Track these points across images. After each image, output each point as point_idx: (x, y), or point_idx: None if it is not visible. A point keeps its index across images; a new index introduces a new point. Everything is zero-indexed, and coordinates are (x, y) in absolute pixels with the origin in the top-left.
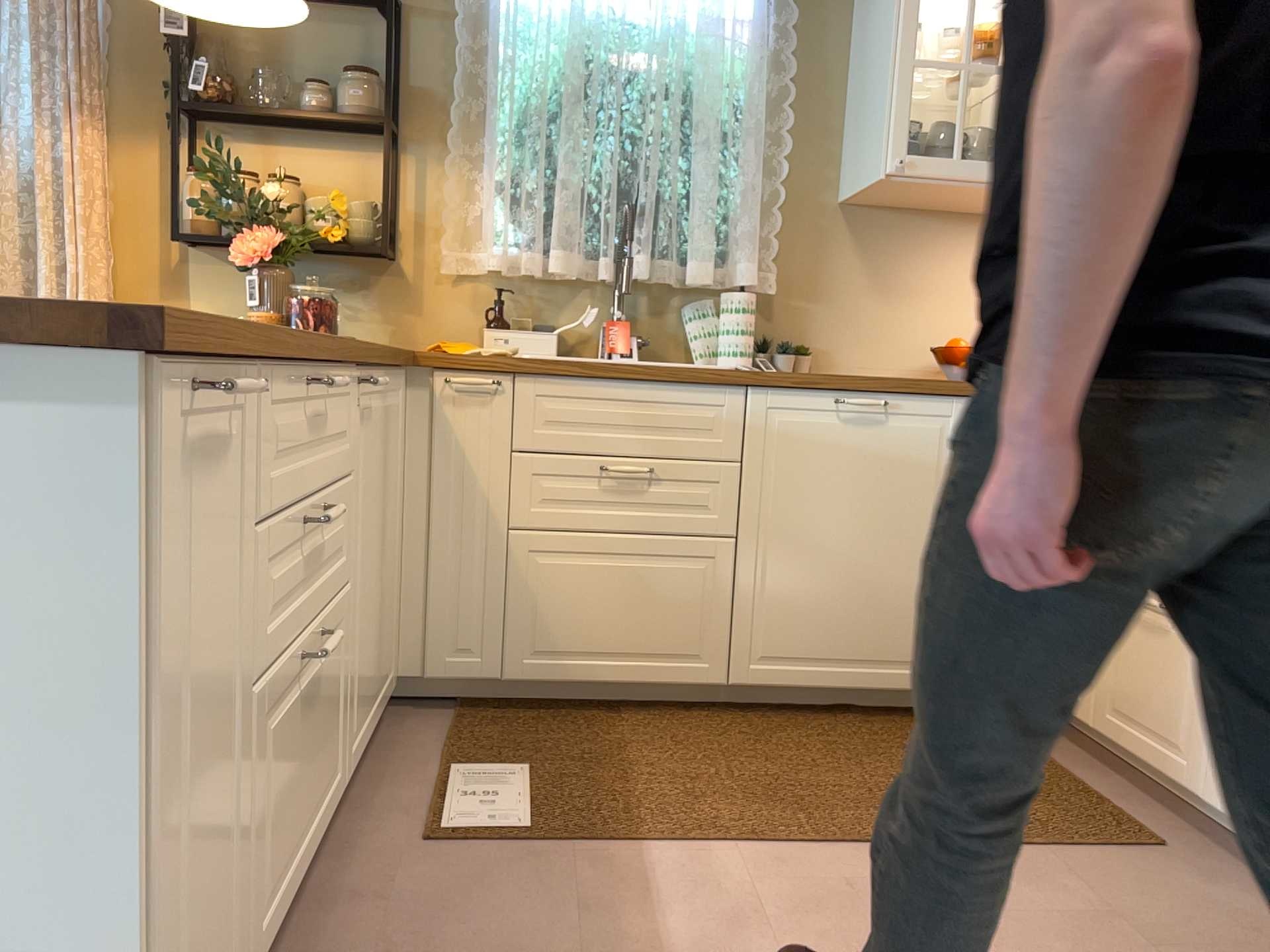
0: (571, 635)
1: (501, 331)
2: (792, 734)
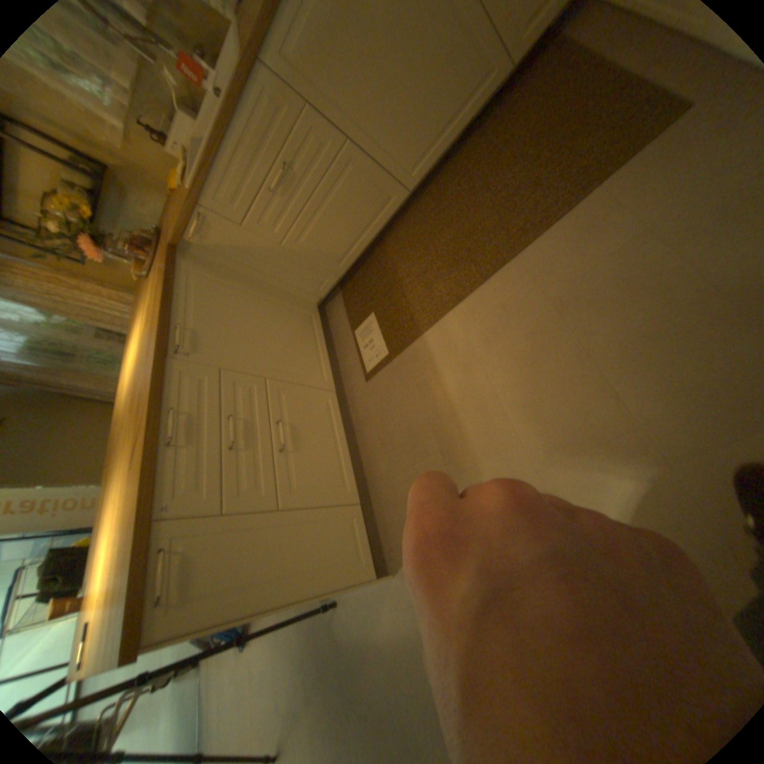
0: (342, 245)
1: (170, 144)
2: (452, 186)
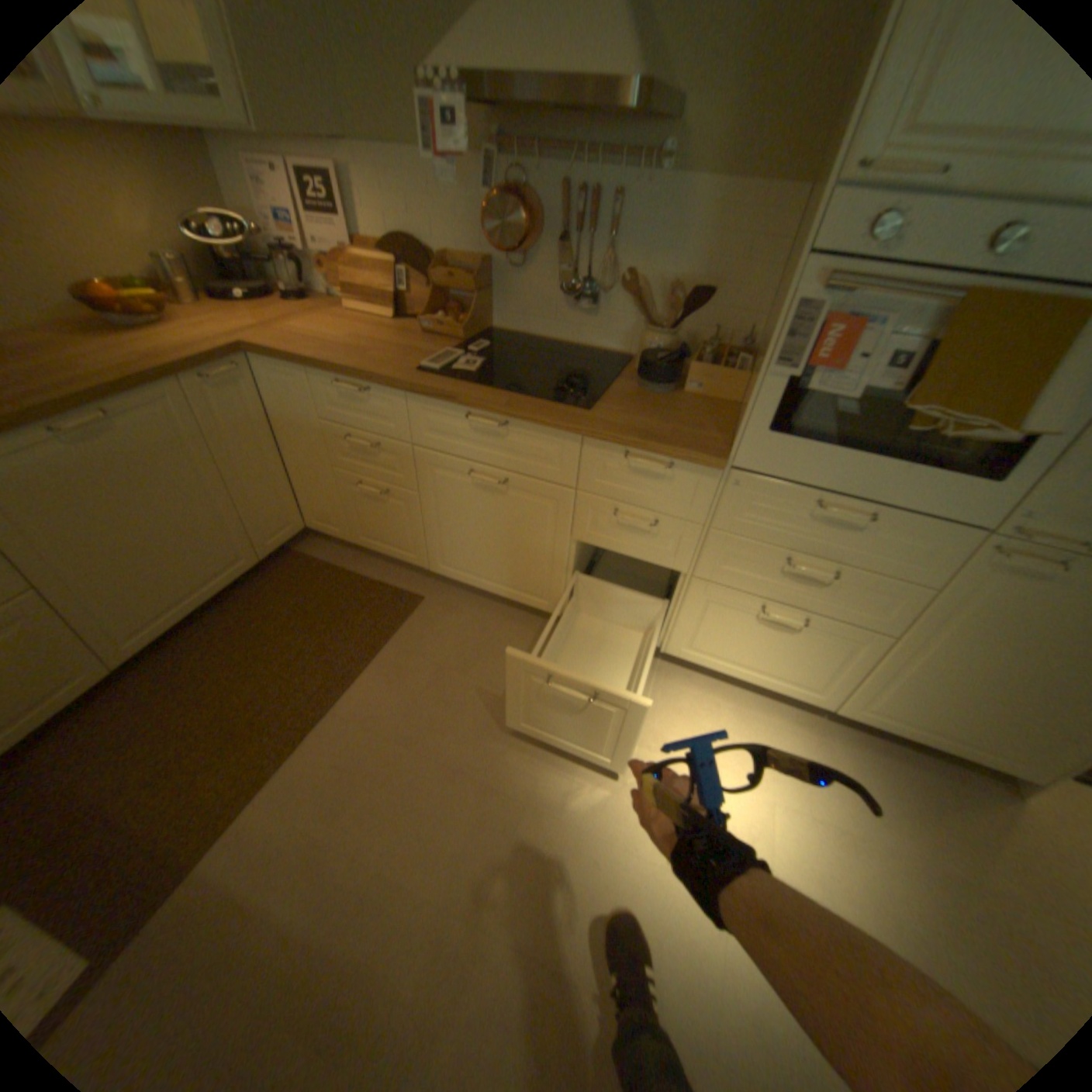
0: None
1: None
2: (188, 664)
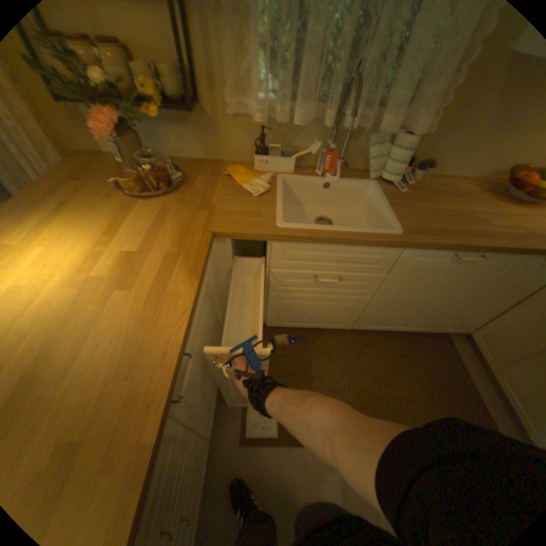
0: (293, 318)
1: (264, 157)
2: (371, 348)
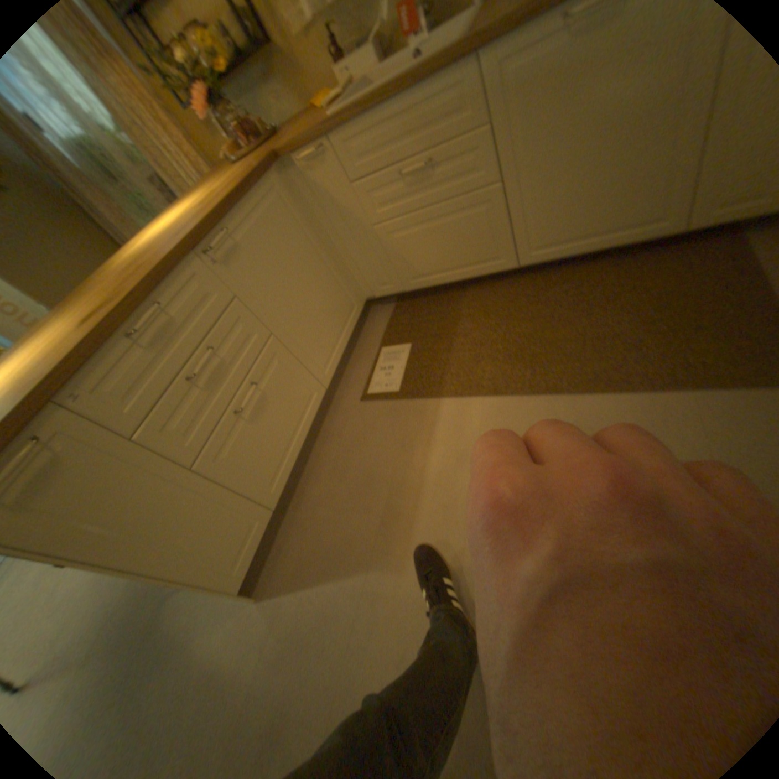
0: (427, 265)
1: (341, 65)
2: (558, 288)
